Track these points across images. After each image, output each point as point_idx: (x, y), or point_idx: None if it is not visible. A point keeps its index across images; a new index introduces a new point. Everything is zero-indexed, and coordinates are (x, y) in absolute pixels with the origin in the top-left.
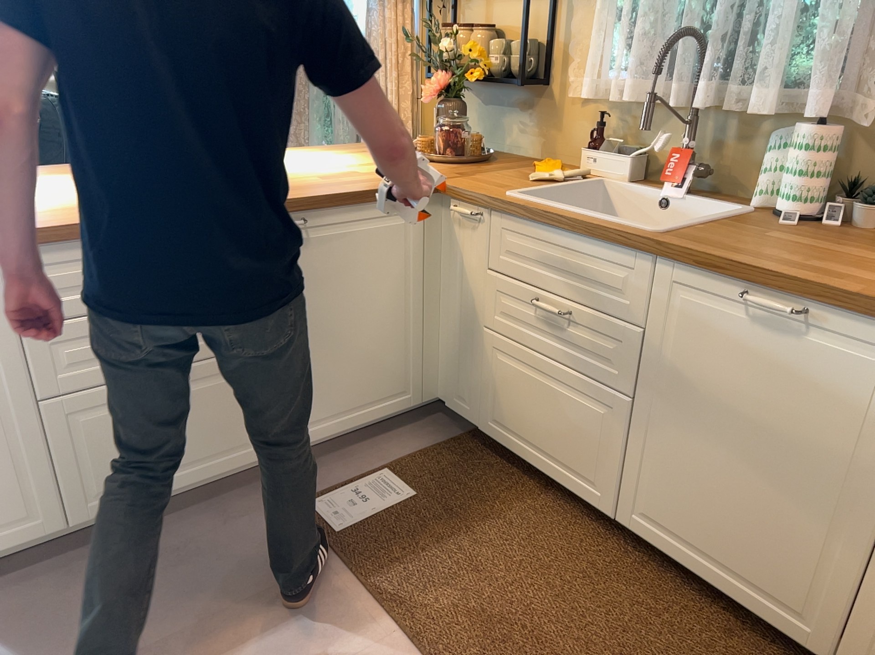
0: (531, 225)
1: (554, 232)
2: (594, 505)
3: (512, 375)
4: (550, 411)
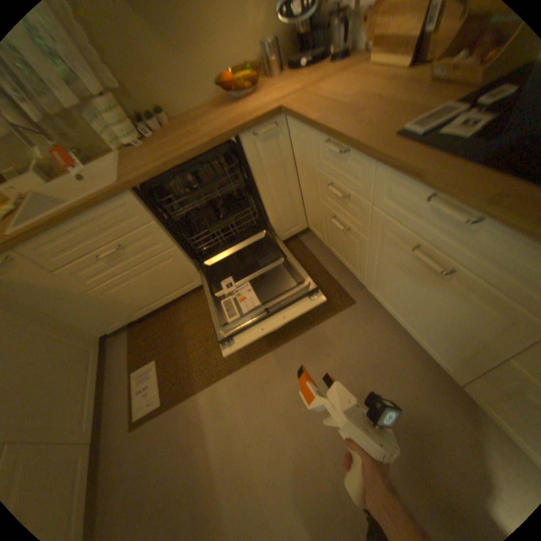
0: (50, 232)
1: (68, 224)
2: (197, 286)
3: (123, 291)
4: (152, 283)
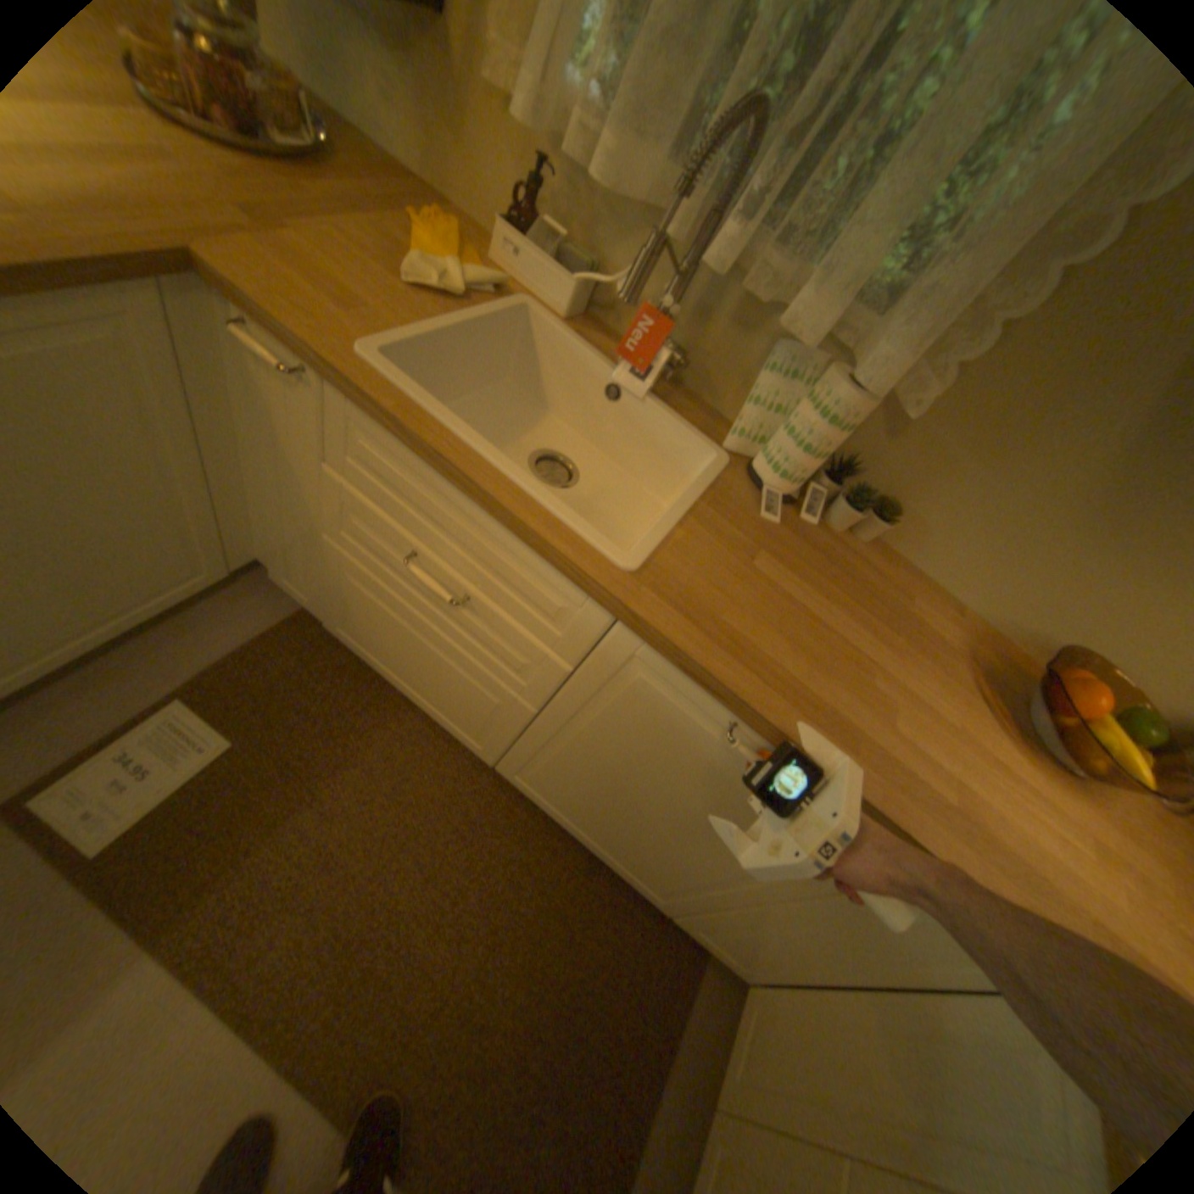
0: (408, 451)
1: (452, 487)
2: (472, 751)
3: (371, 608)
4: (425, 665)
